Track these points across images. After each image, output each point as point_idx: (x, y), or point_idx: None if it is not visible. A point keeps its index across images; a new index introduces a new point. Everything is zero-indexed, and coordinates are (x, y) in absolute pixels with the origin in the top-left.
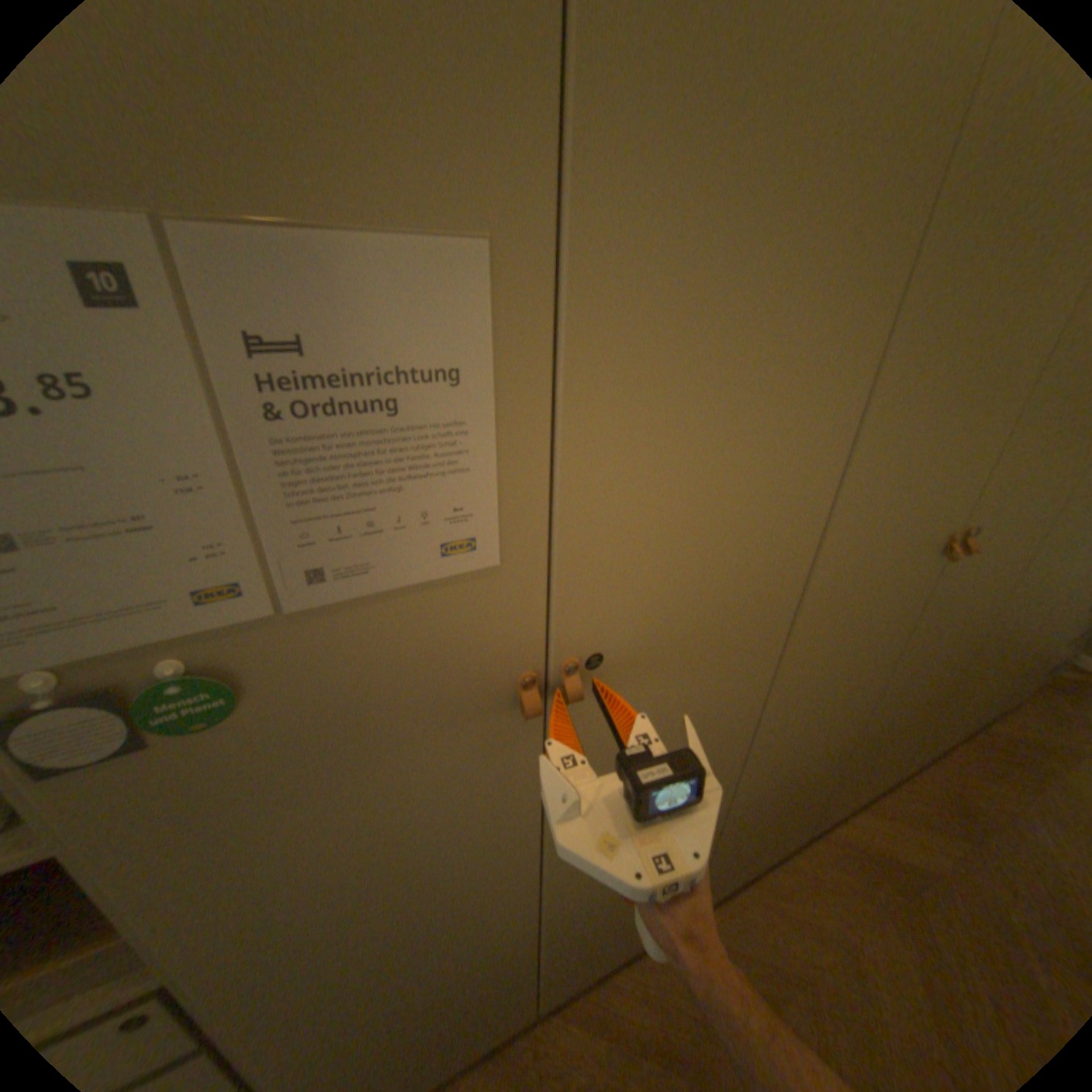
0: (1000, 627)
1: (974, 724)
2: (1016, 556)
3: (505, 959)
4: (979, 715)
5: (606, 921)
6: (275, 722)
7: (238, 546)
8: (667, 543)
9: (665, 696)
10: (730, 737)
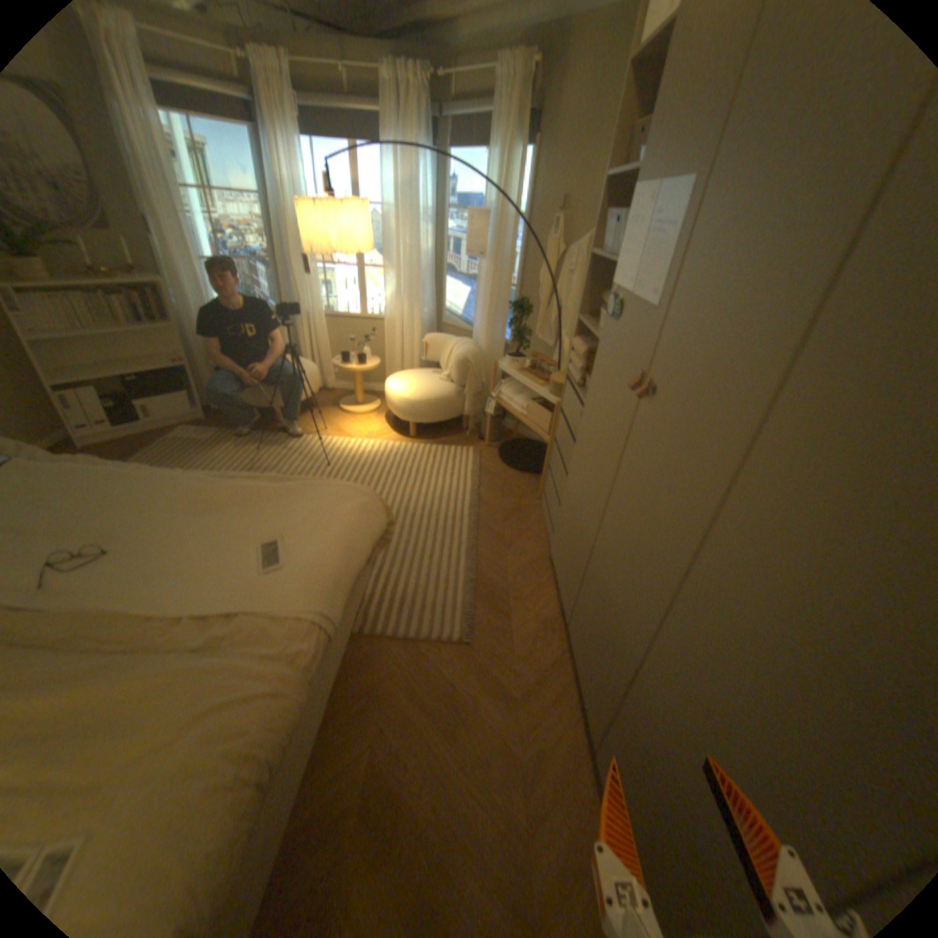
0: None
1: None
2: None
3: (583, 548)
4: None
5: (592, 615)
6: (618, 332)
7: (635, 268)
8: (689, 340)
9: (657, 460)
10: (661, 570)
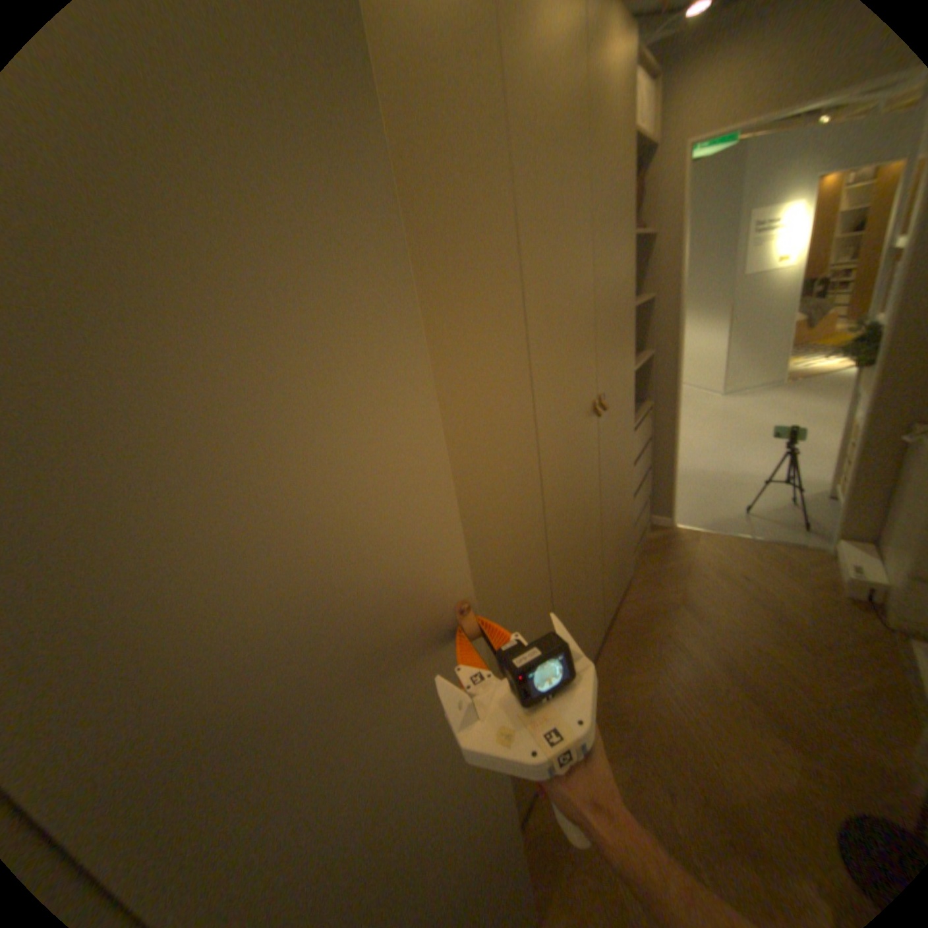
0: (560, 569)
1: (599, 629)
2: (522, 524)
3: None
4: (599, 620)
5: None
6: None
7: None
8: None
9: None
10: None
